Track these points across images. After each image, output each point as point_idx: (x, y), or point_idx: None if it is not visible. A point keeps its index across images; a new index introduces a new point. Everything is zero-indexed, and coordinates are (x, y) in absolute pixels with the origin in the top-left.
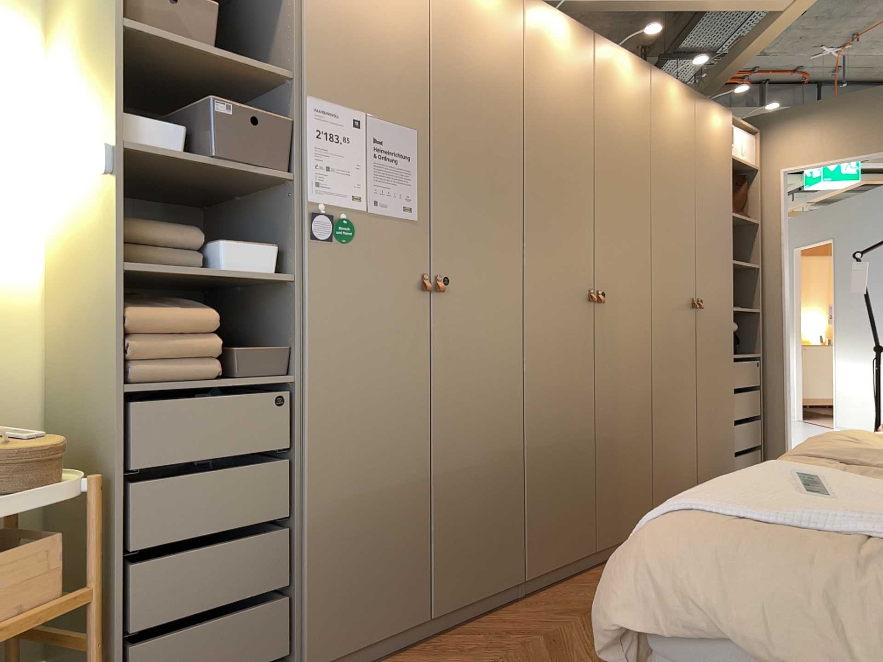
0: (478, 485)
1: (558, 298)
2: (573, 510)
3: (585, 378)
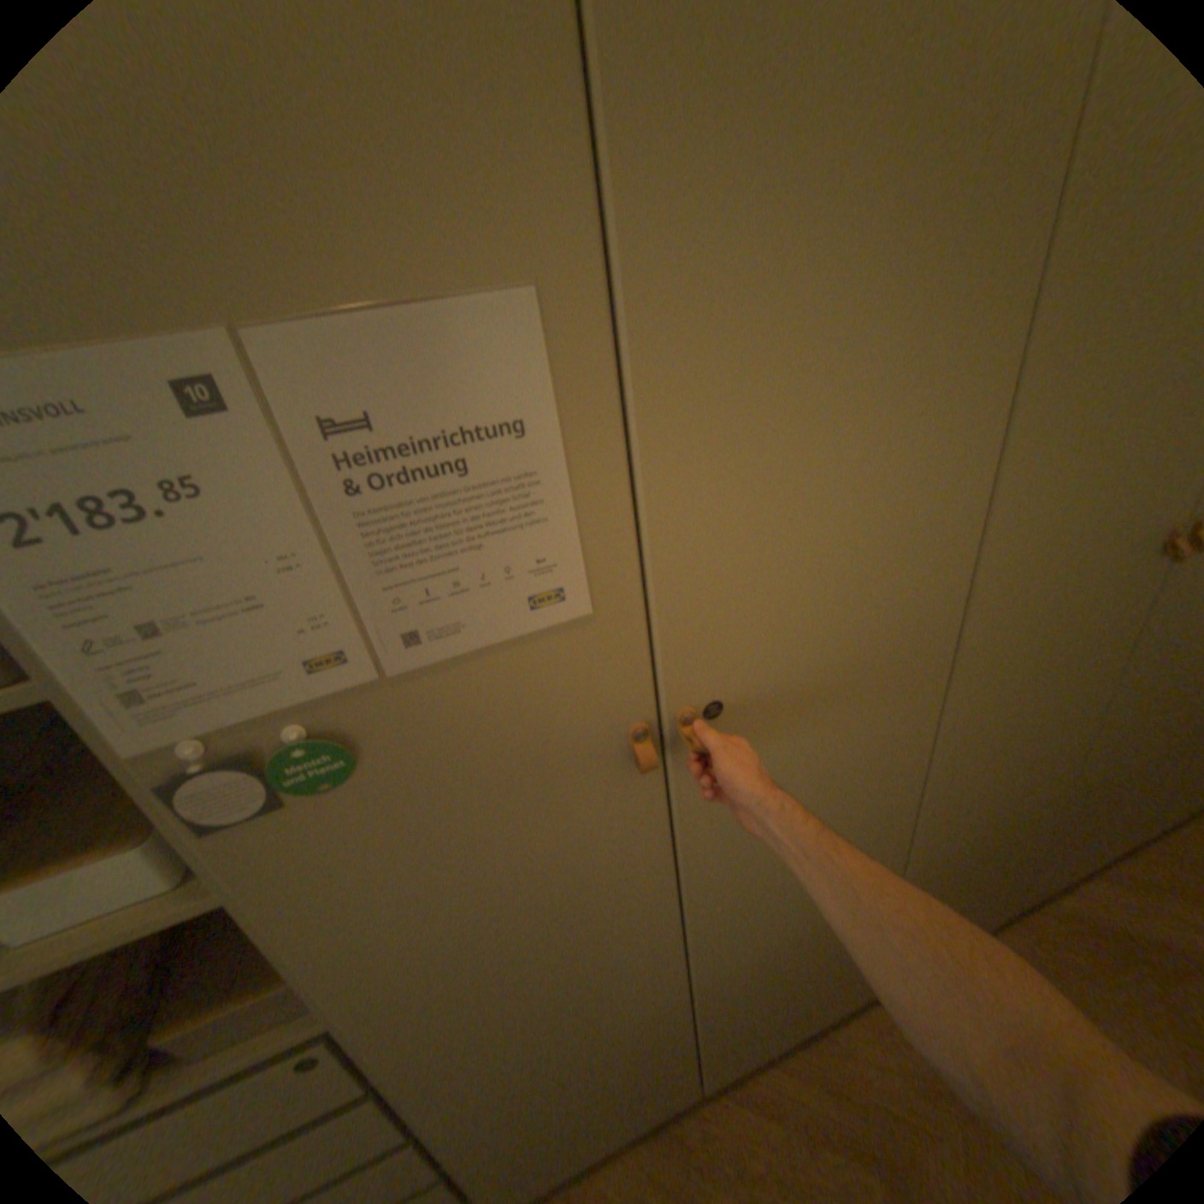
0: (810, 949)
1: (1087, 584)
2: (1005, 888)
3: (1101, 693)
